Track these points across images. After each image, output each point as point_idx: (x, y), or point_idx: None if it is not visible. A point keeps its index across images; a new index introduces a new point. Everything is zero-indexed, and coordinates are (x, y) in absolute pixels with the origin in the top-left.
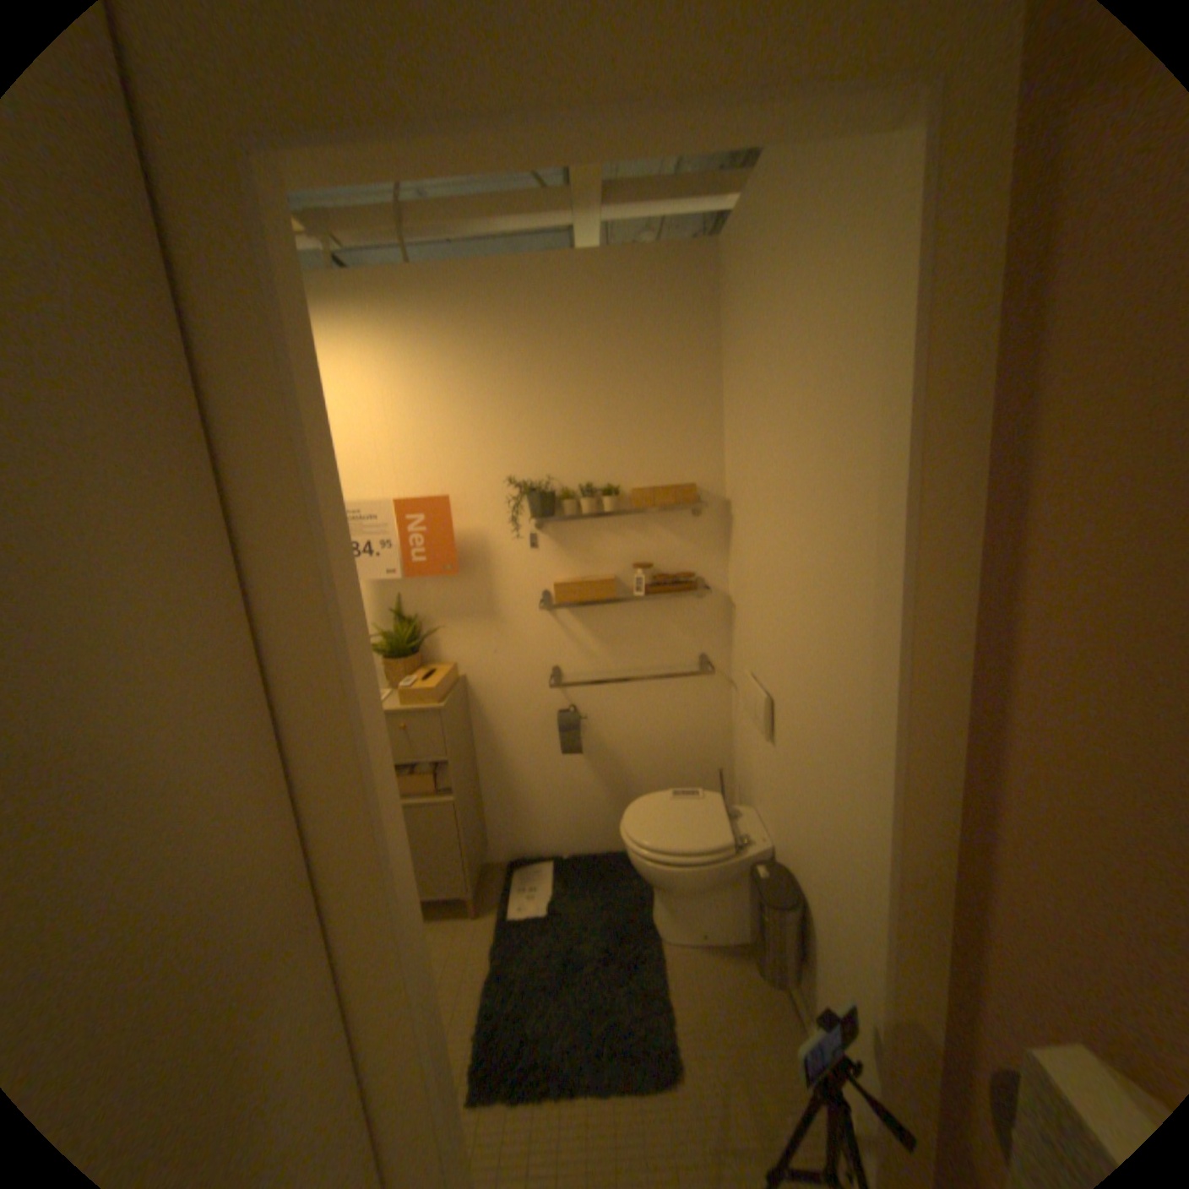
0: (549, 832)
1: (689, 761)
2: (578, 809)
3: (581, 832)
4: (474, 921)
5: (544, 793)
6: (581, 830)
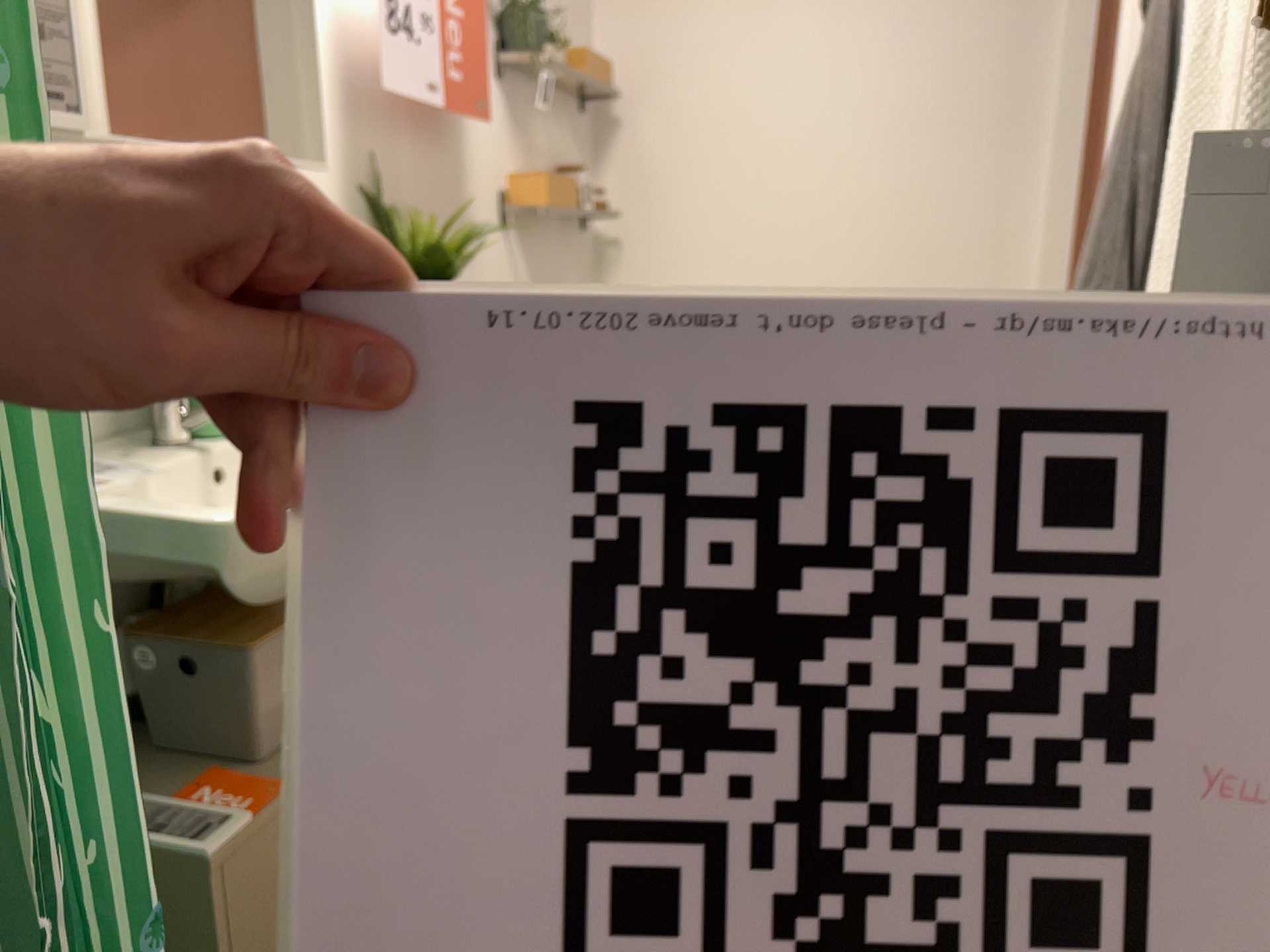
0: None
1: None
2: None
3: None
4: None
5: None
6: None
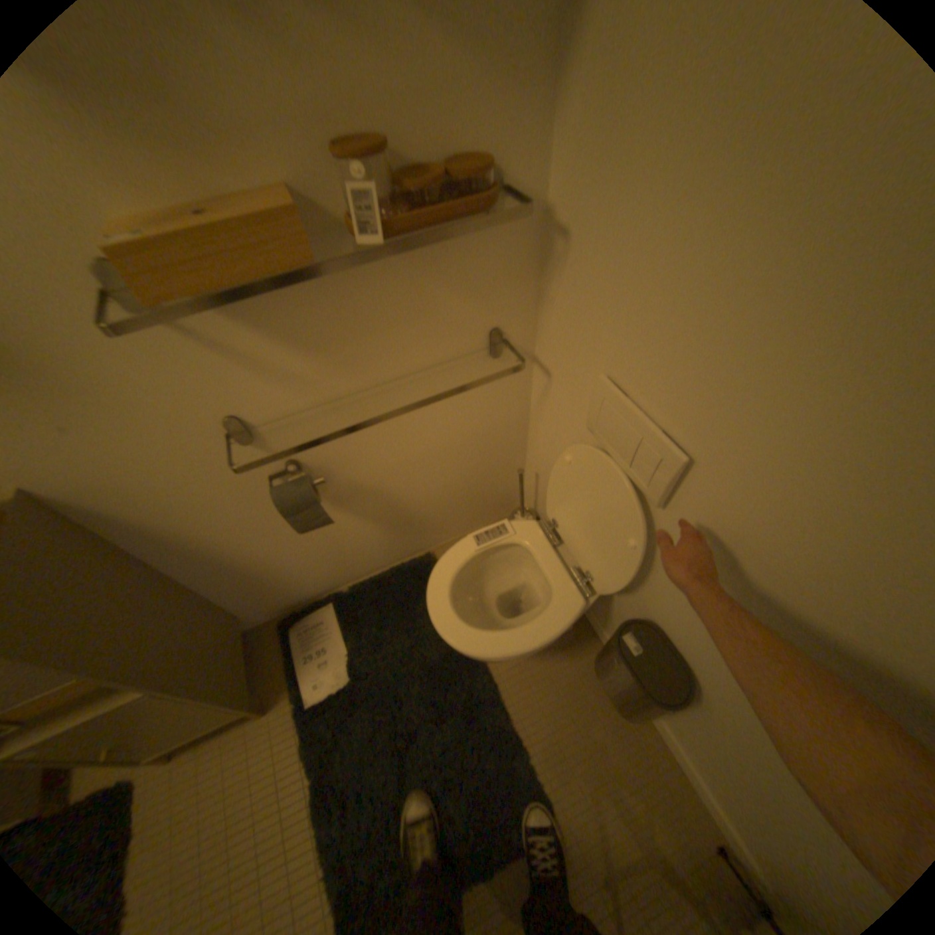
0: (314, 580)
1: (474, 463)
2: (344, 550)
3: (354, 564)
4: (262, 718)
5: (292, 557)
6: (353, 563)
